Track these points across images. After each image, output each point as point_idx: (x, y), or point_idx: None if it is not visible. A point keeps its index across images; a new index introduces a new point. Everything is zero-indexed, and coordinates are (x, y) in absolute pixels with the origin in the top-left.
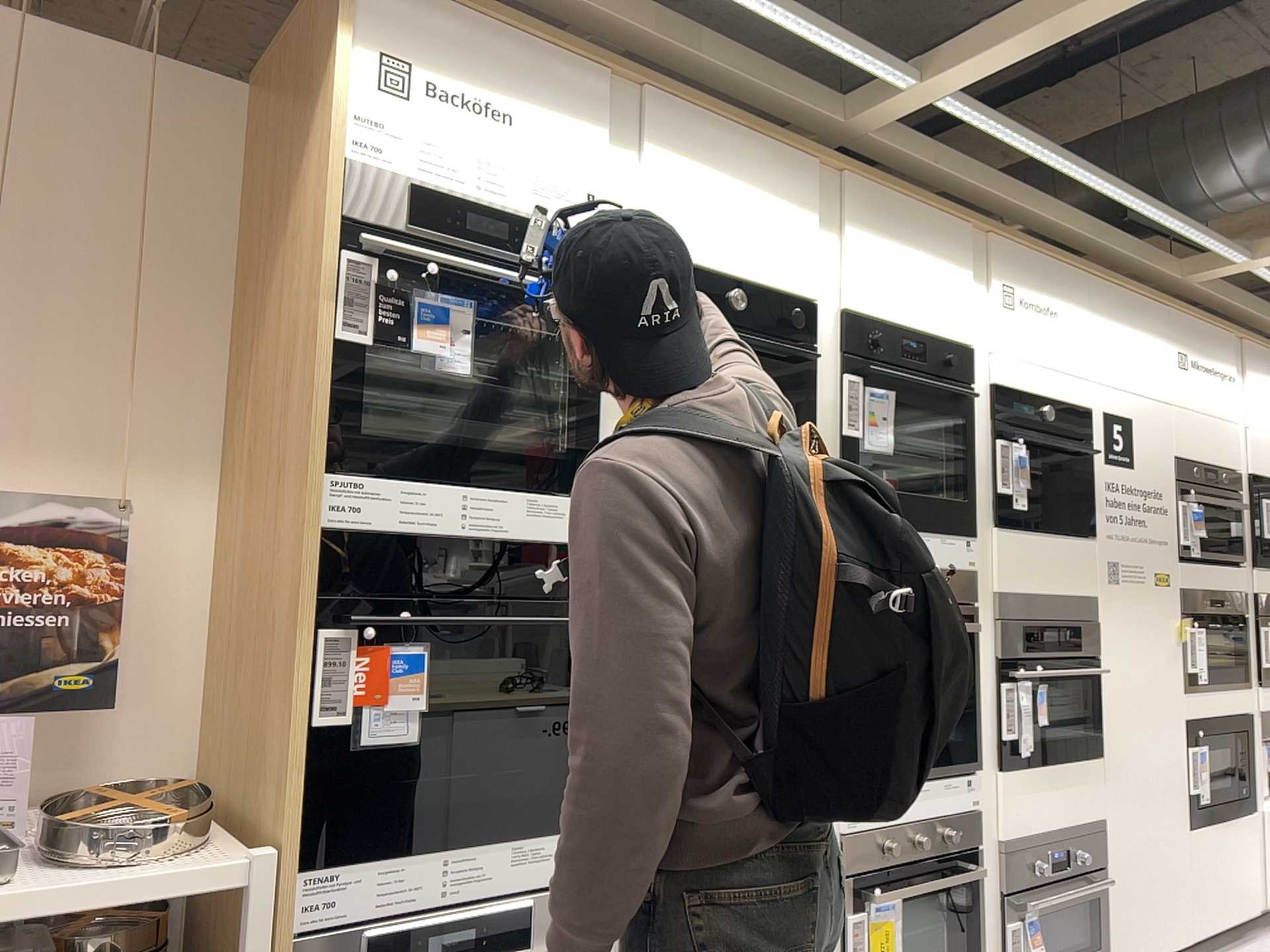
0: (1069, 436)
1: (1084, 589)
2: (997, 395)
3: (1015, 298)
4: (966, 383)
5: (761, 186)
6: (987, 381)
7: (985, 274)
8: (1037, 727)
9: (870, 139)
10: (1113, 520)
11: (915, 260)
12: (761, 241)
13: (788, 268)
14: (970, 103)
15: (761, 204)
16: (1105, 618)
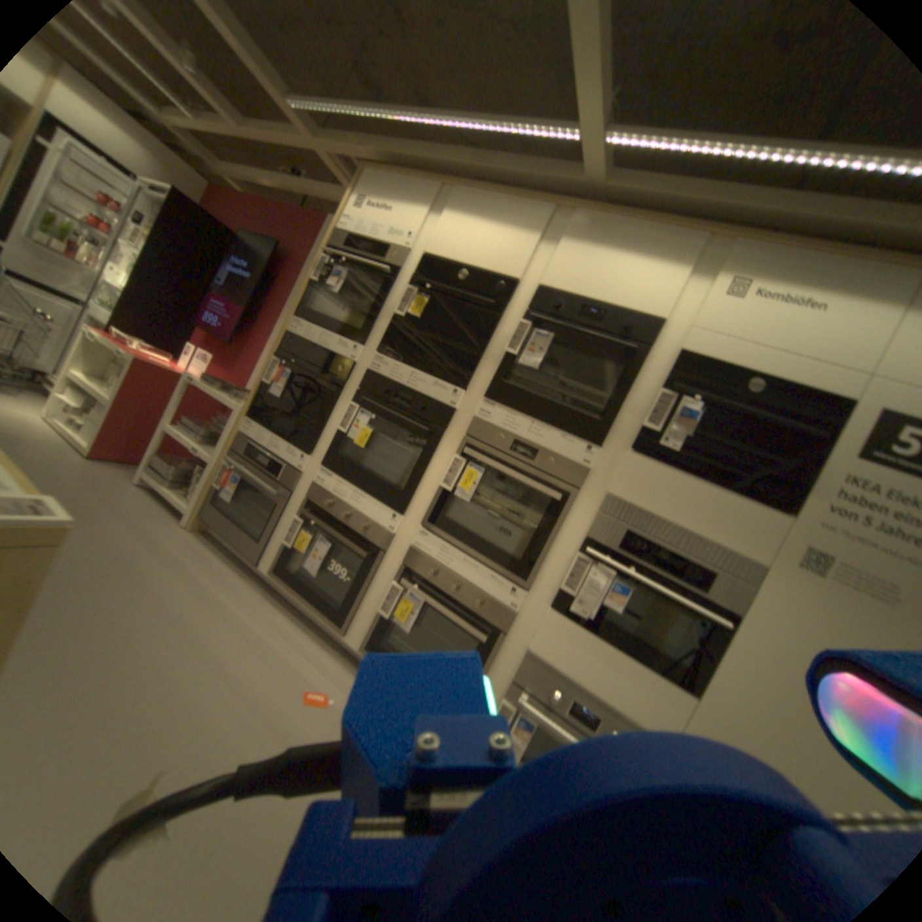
0: (798, 415)
1: (746, 550)
2: (686, 359)
3: (753, 286)
4: (643, 343)
5: (503, 222)
6: (679, 347)
7: (718, 269)
8: (604, 606)
9: (605, 184)
10: (847, 515)
11: (621, 257)
12: (490, 249)
13: (502, 262)
14: (683, 132)
15: (499, 231)
16: (775, 593)
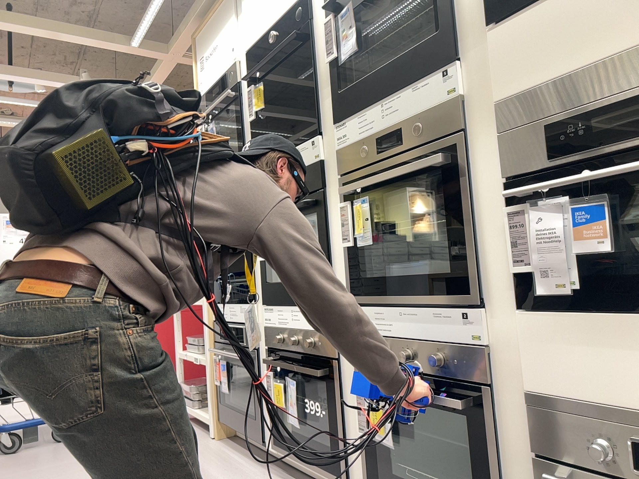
0: None
1: None
2: None
3: None
4: None
5: None
6: None
7: None
8: (583, 257)
9: None
10: None
11: None
12: None
13: None
14: None
15: None
16: None
